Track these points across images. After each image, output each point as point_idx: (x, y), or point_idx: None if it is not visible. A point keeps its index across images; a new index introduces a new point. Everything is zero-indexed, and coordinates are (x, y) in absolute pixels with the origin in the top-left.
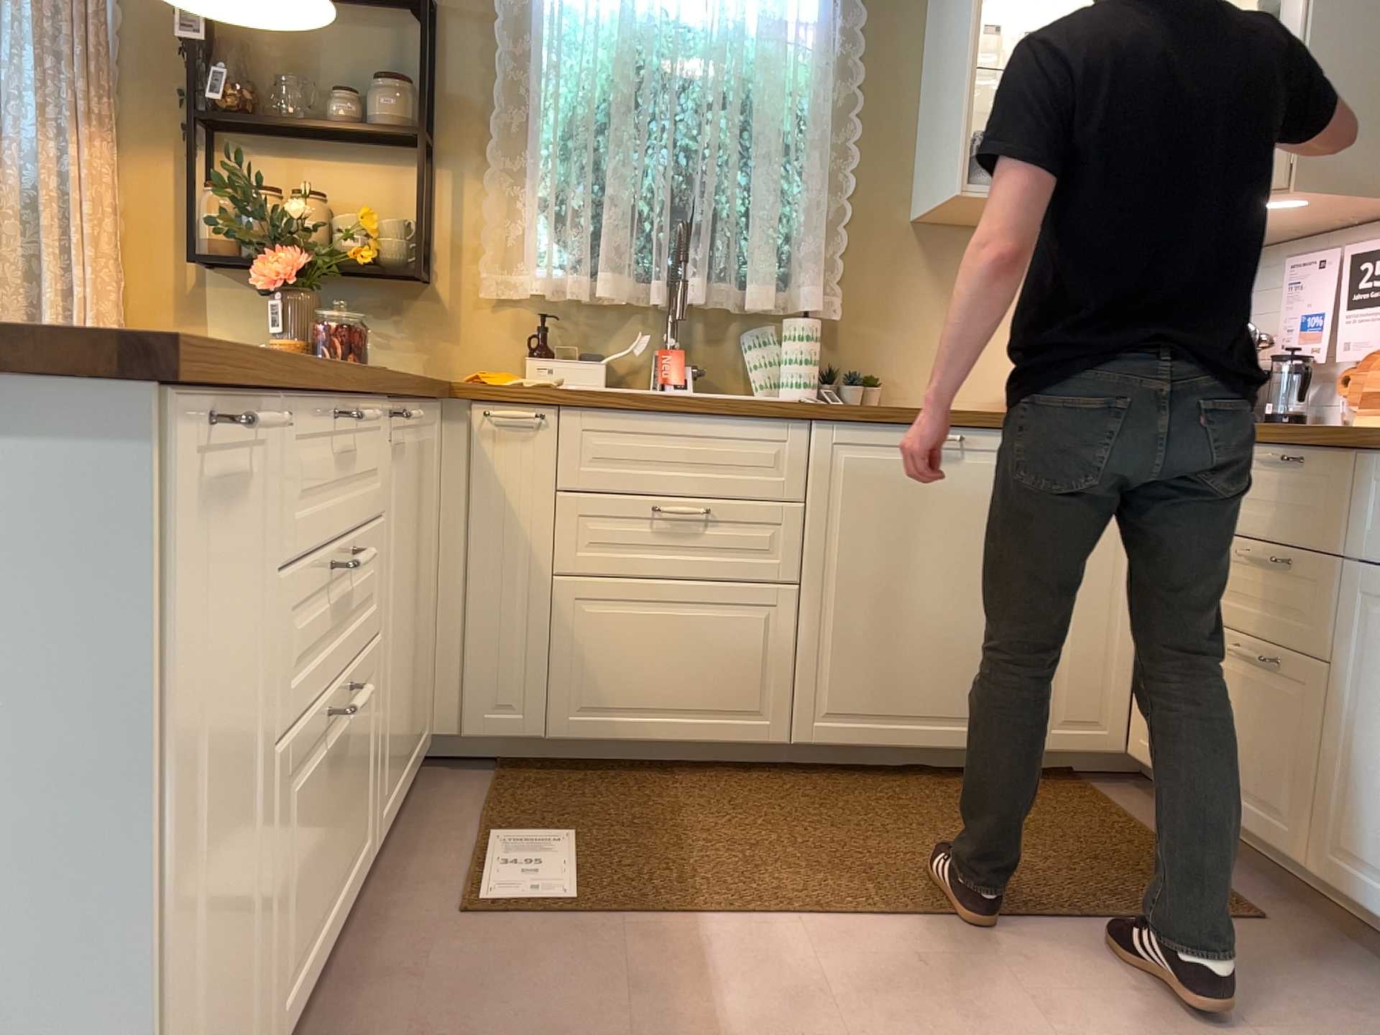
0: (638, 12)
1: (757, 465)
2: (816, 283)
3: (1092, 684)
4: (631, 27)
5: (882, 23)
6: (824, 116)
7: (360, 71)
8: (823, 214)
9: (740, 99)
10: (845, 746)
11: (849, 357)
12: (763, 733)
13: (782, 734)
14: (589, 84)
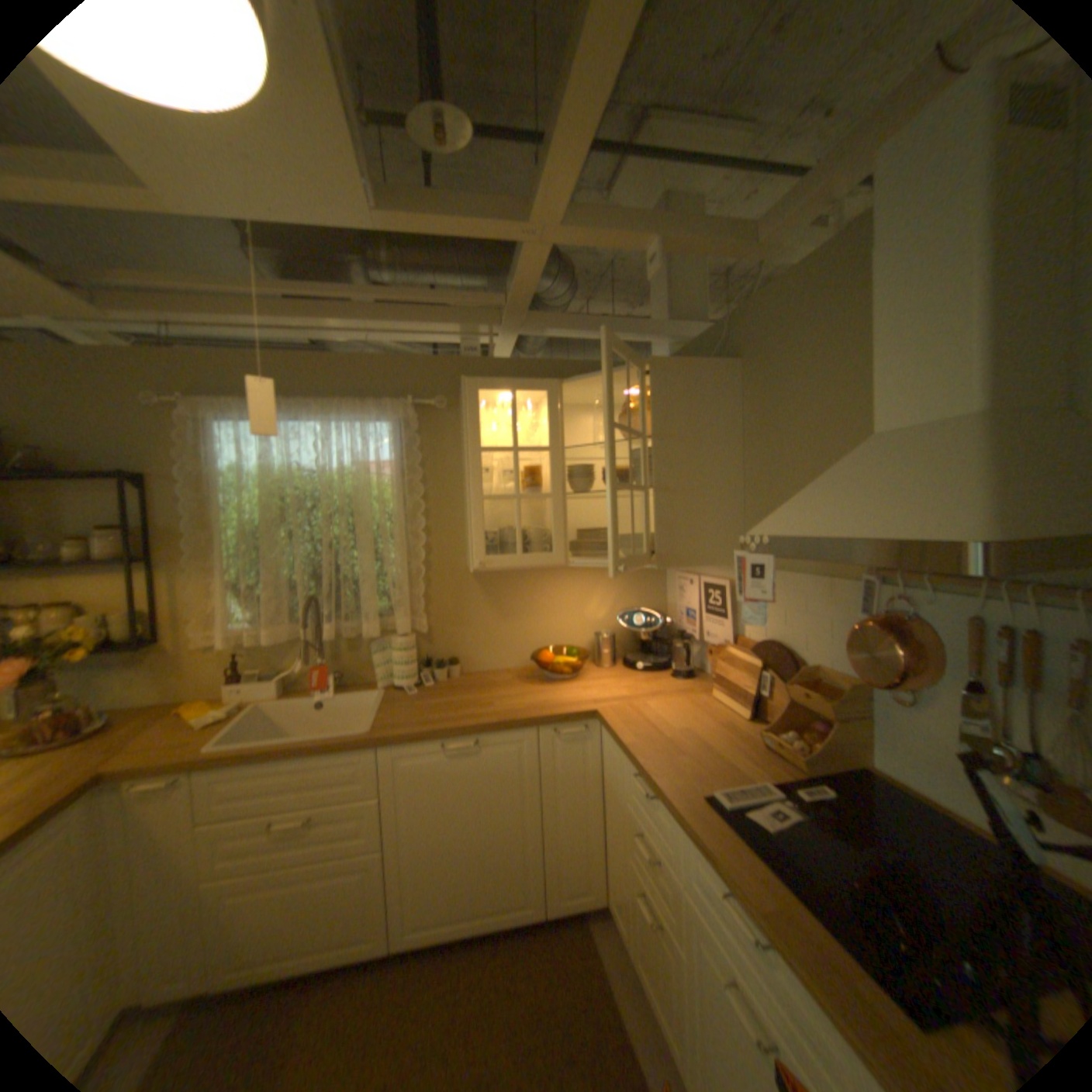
0: (274, 467)
1: (340, 784)
2: (409, 613)
3: (580, 872)
4: (269, 478)
5: (434, 456)
6: (399, 519)
7: (90, 519)
8: (410, 570)
9: (349, 510)
10: (425, 948)
11: (438, 649)
12: (366, 954)
13: (380, 951)
14: (246, 514)
